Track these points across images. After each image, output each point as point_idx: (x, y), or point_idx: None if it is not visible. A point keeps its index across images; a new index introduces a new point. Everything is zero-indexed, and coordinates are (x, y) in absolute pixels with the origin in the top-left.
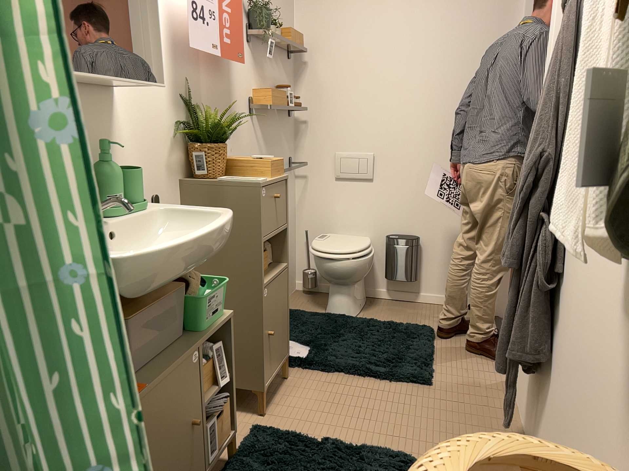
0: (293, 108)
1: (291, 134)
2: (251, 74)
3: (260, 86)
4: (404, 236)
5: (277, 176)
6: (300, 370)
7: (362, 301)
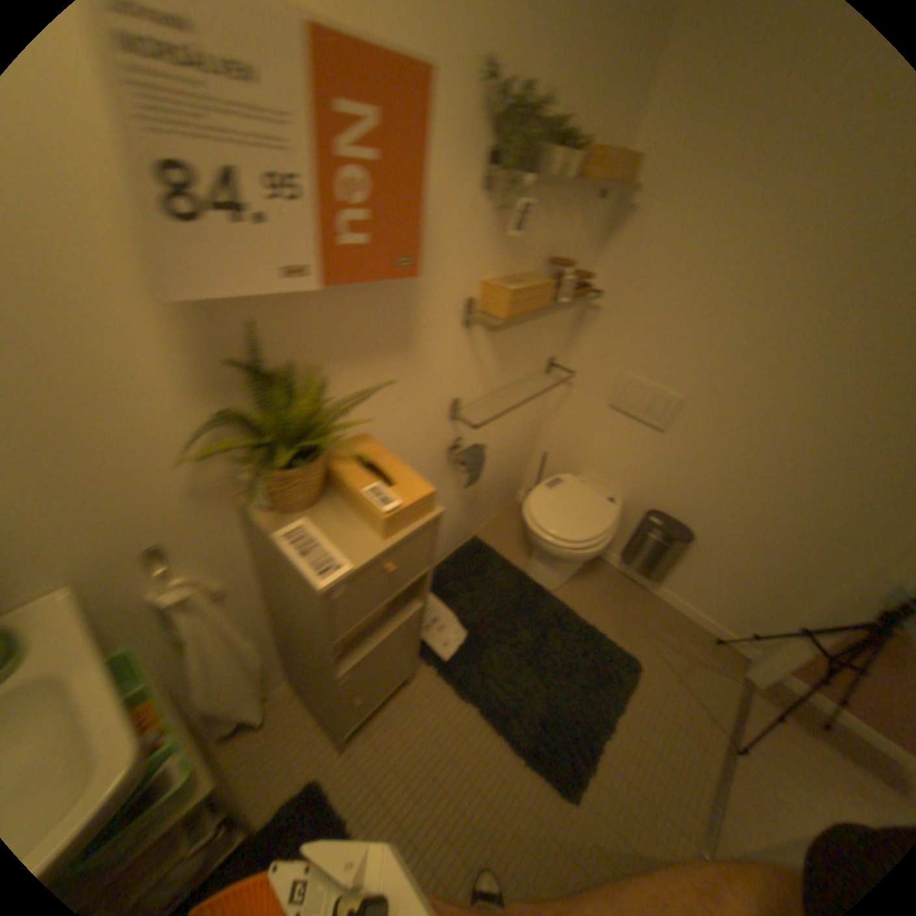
0: (567, 300)
1: (568, 320)
2: (483, 246)
3: (503, 264)
4: (672, 524)
5: (401, 530)
6: (429, 676)
7: (576, 568)
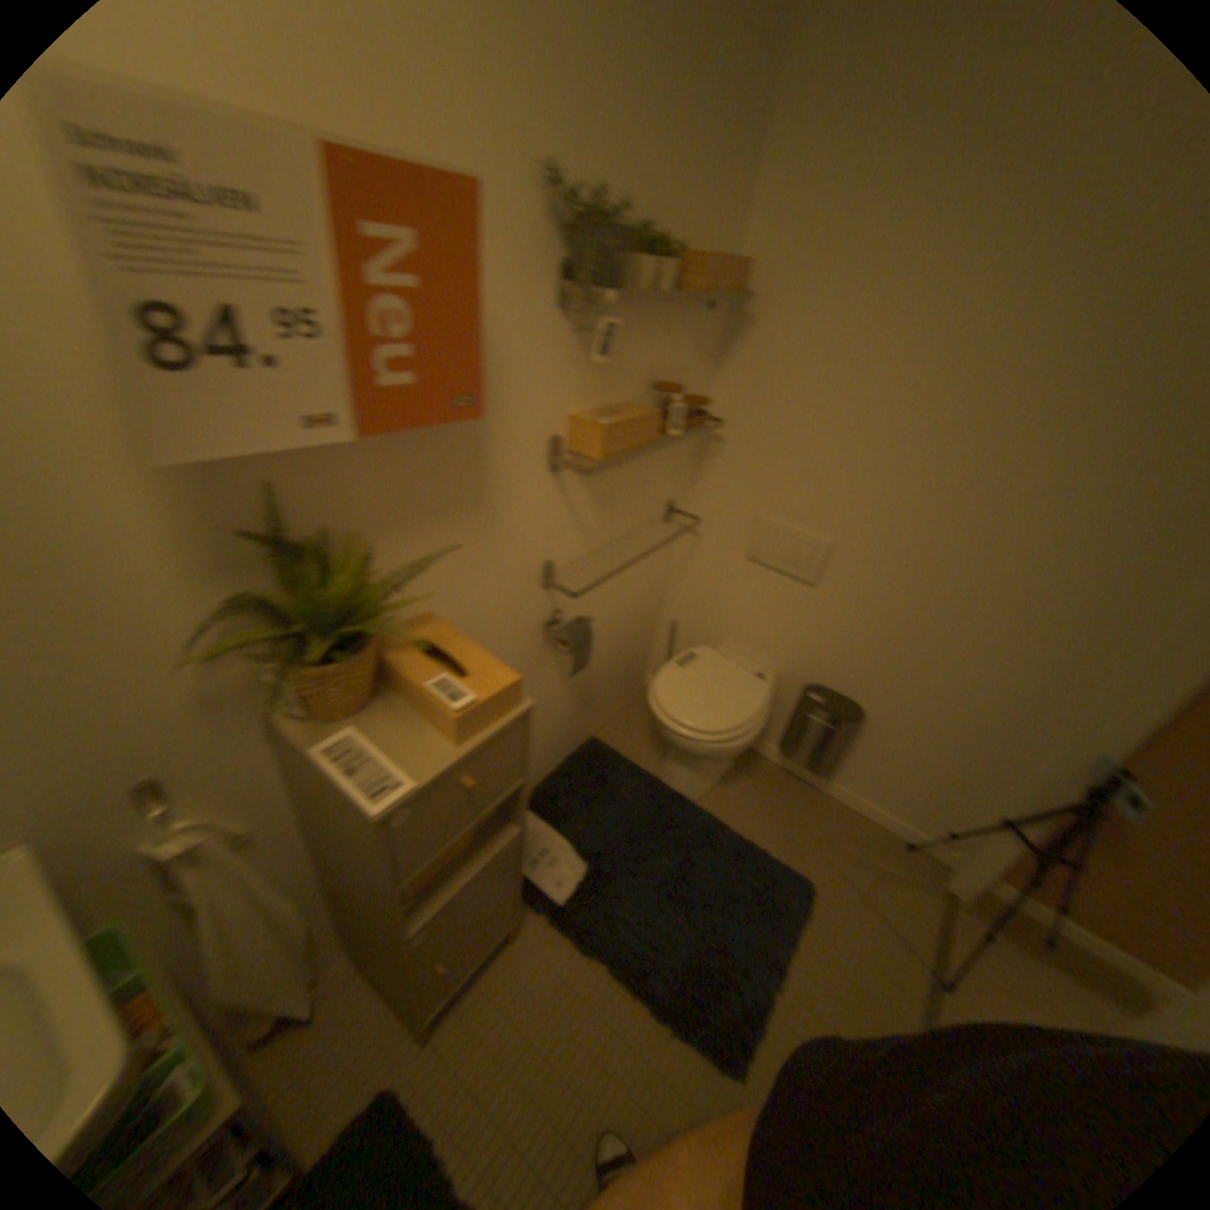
0: (679, 433)
1: (687, 456)
2: (566, 375)
3: (595, 395)
4: (837, 701)
5: (481, 733)
6: (540, 930)
7: (725, 768)
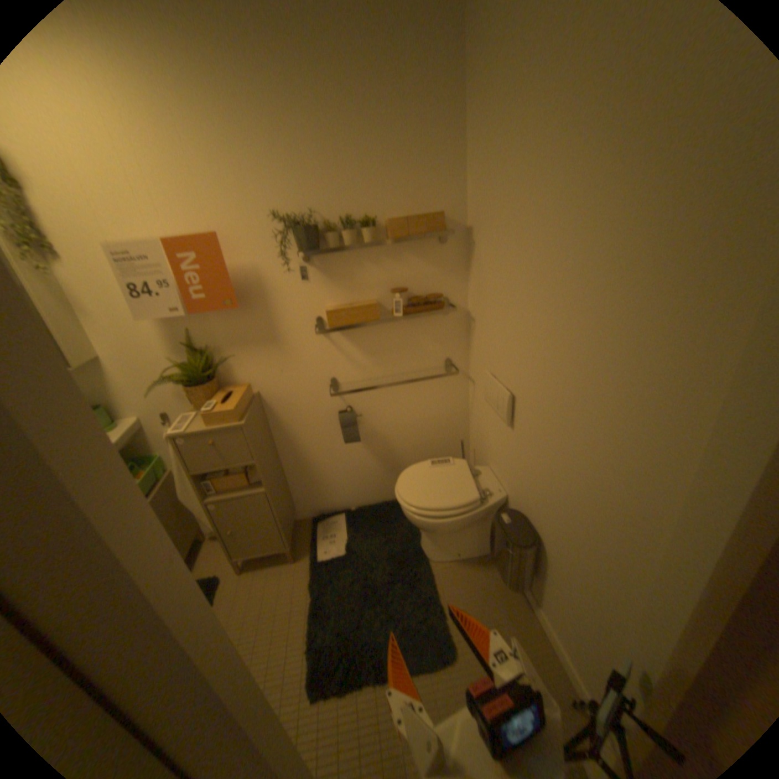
0: (400, 314)
1: (452, 329)
2: (316, 289)
3: (341, 296)
4: (521, 526)
5: (214, 425)
6: (304, 566)
7: (464, 551)
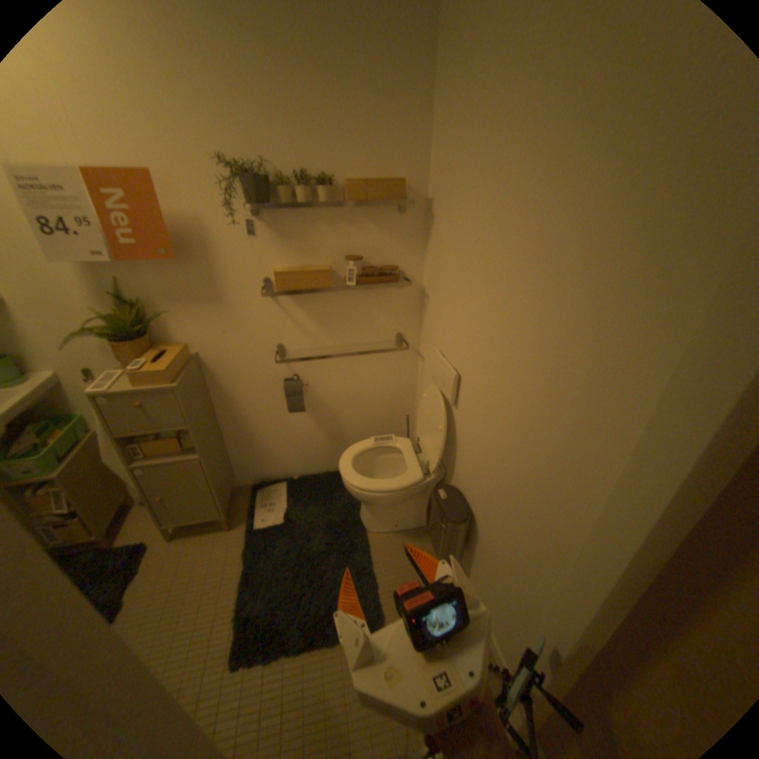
0: (353, 284)
1: (406, 305)
2: (265, 248)
3: (292, 259)
4: (456, 502)
5: (142, 386)
6: (240, 534)
7: (401, 523)
